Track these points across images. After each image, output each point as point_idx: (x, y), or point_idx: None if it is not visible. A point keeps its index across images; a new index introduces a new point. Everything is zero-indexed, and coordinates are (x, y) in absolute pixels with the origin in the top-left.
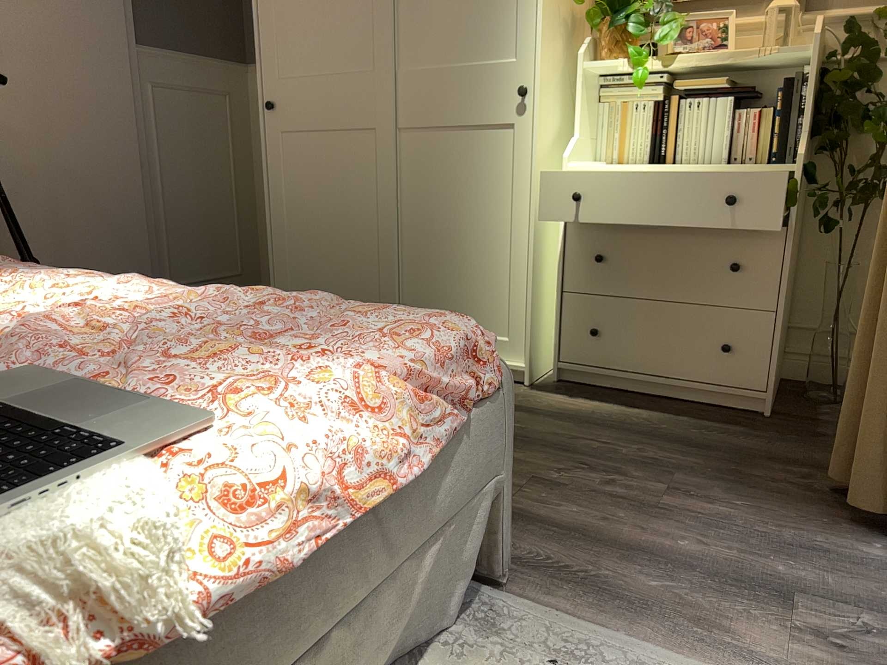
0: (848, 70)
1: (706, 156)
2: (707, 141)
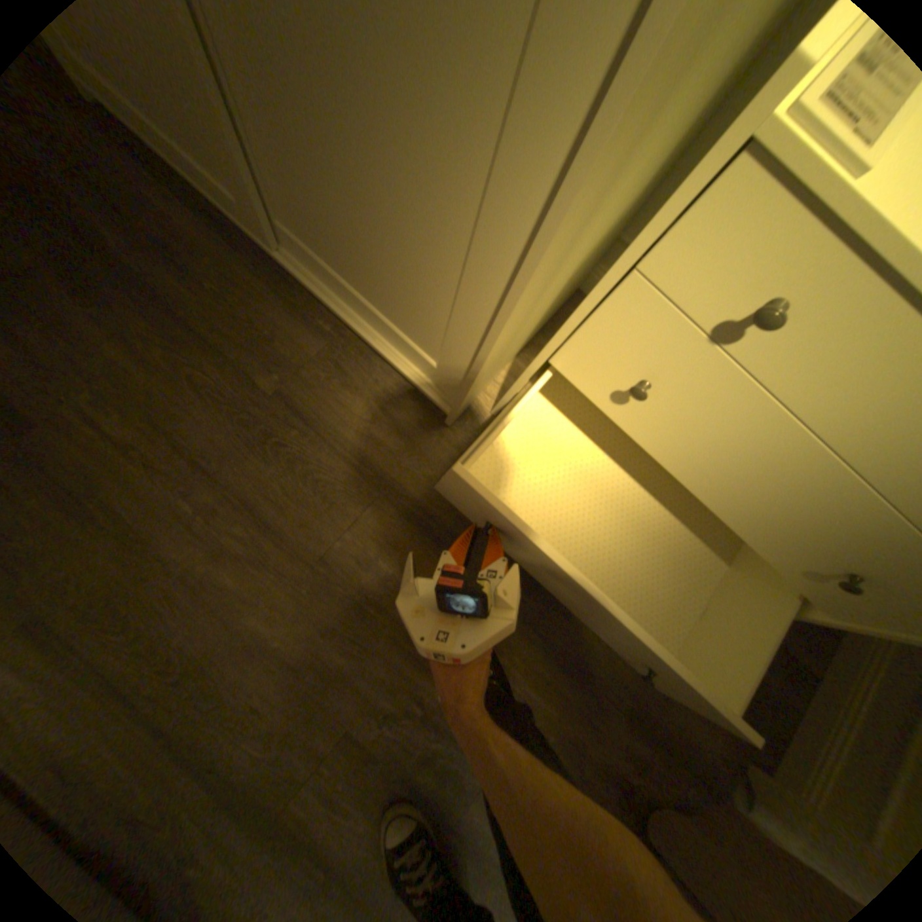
0: None
1: None
2: None
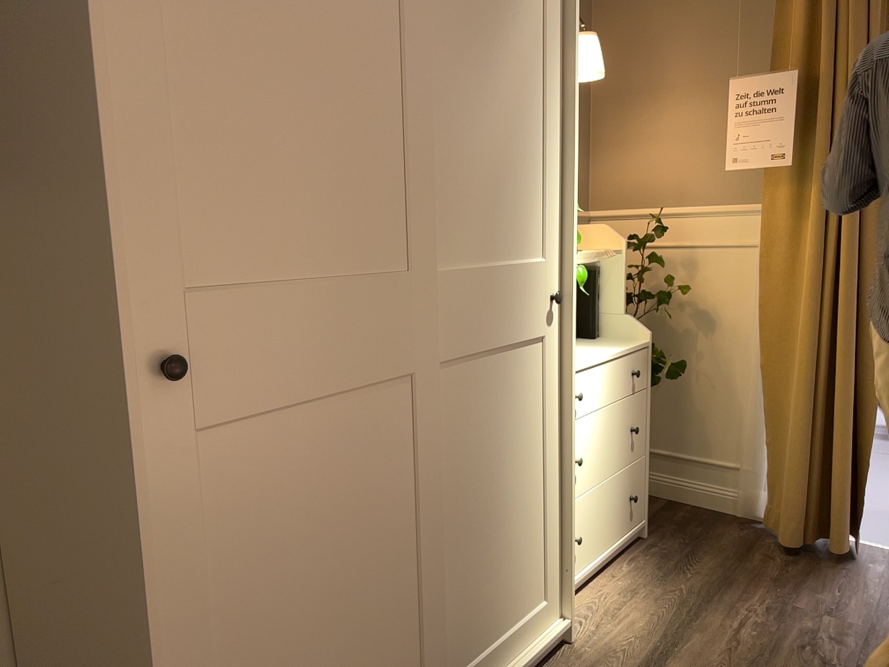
0: None
1: None
2: None
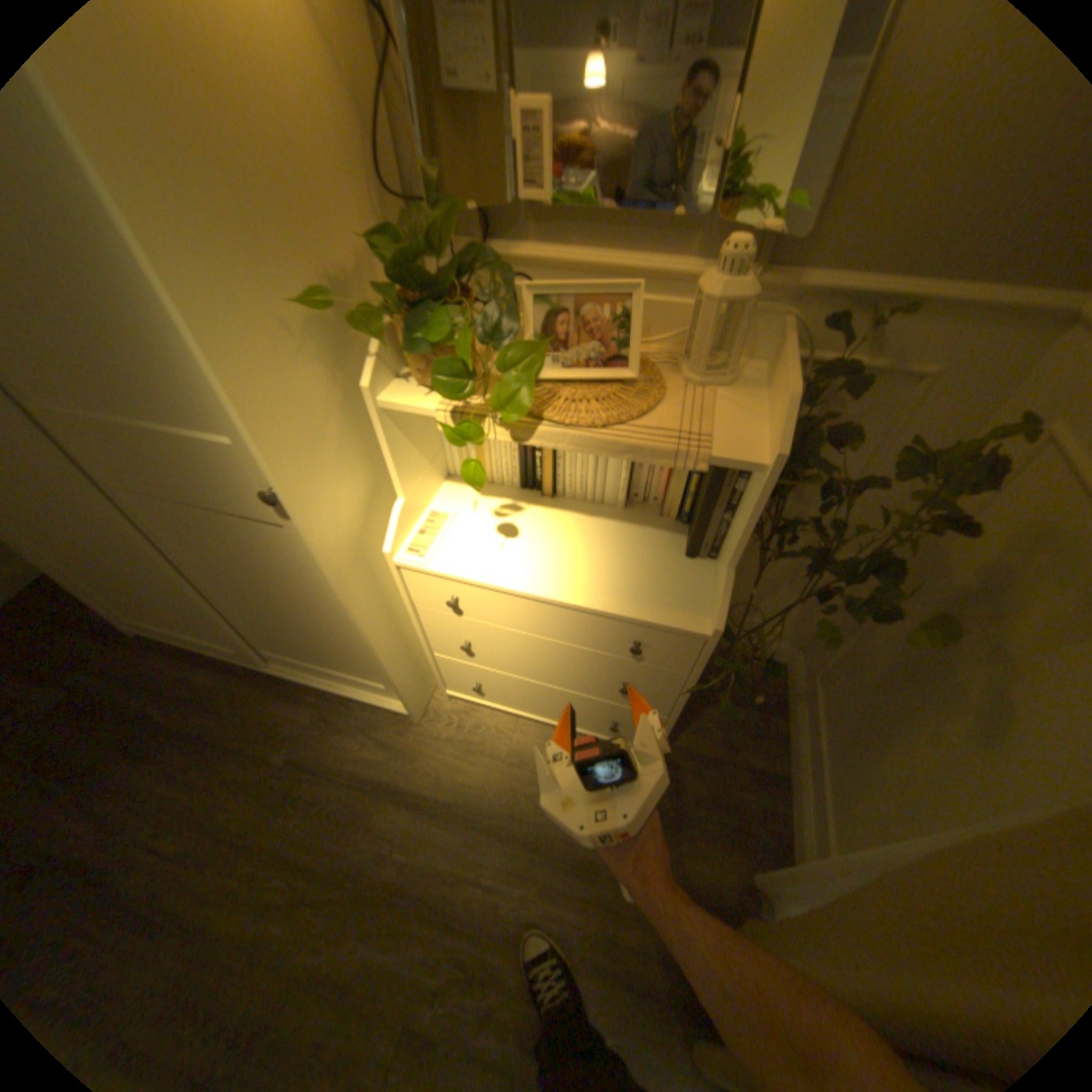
0: (811, 422)
1: (595, 493)
2: (596, 477)
